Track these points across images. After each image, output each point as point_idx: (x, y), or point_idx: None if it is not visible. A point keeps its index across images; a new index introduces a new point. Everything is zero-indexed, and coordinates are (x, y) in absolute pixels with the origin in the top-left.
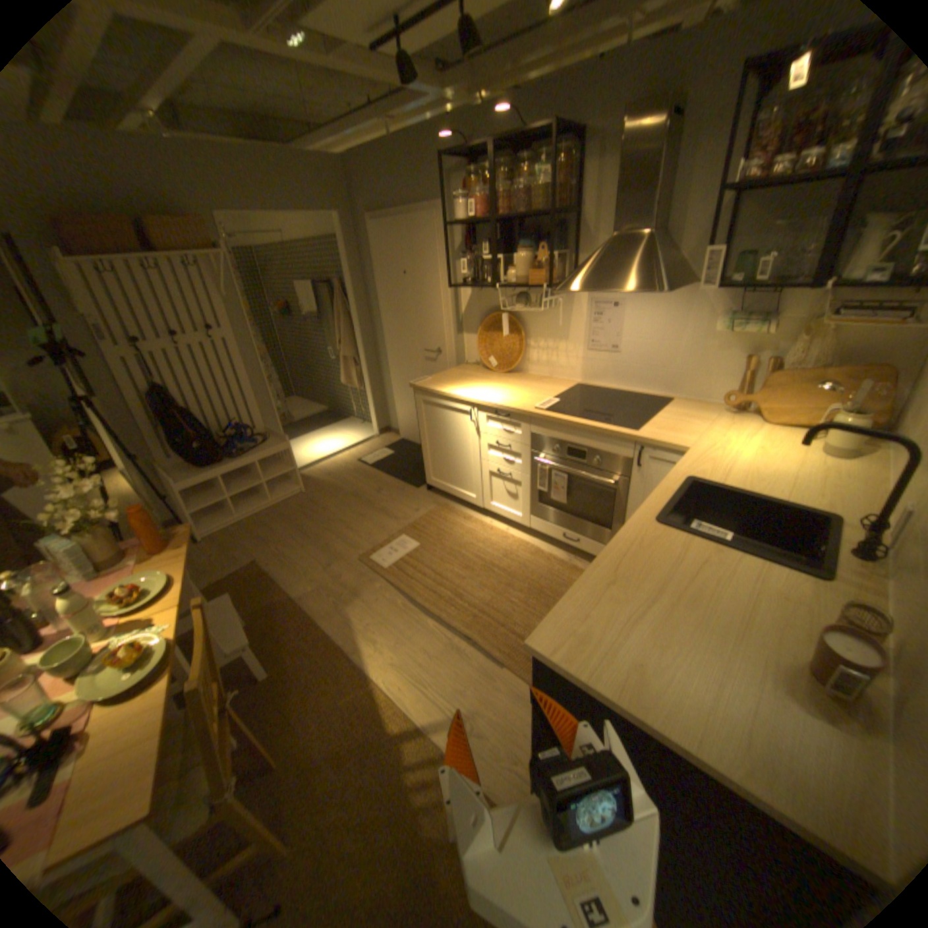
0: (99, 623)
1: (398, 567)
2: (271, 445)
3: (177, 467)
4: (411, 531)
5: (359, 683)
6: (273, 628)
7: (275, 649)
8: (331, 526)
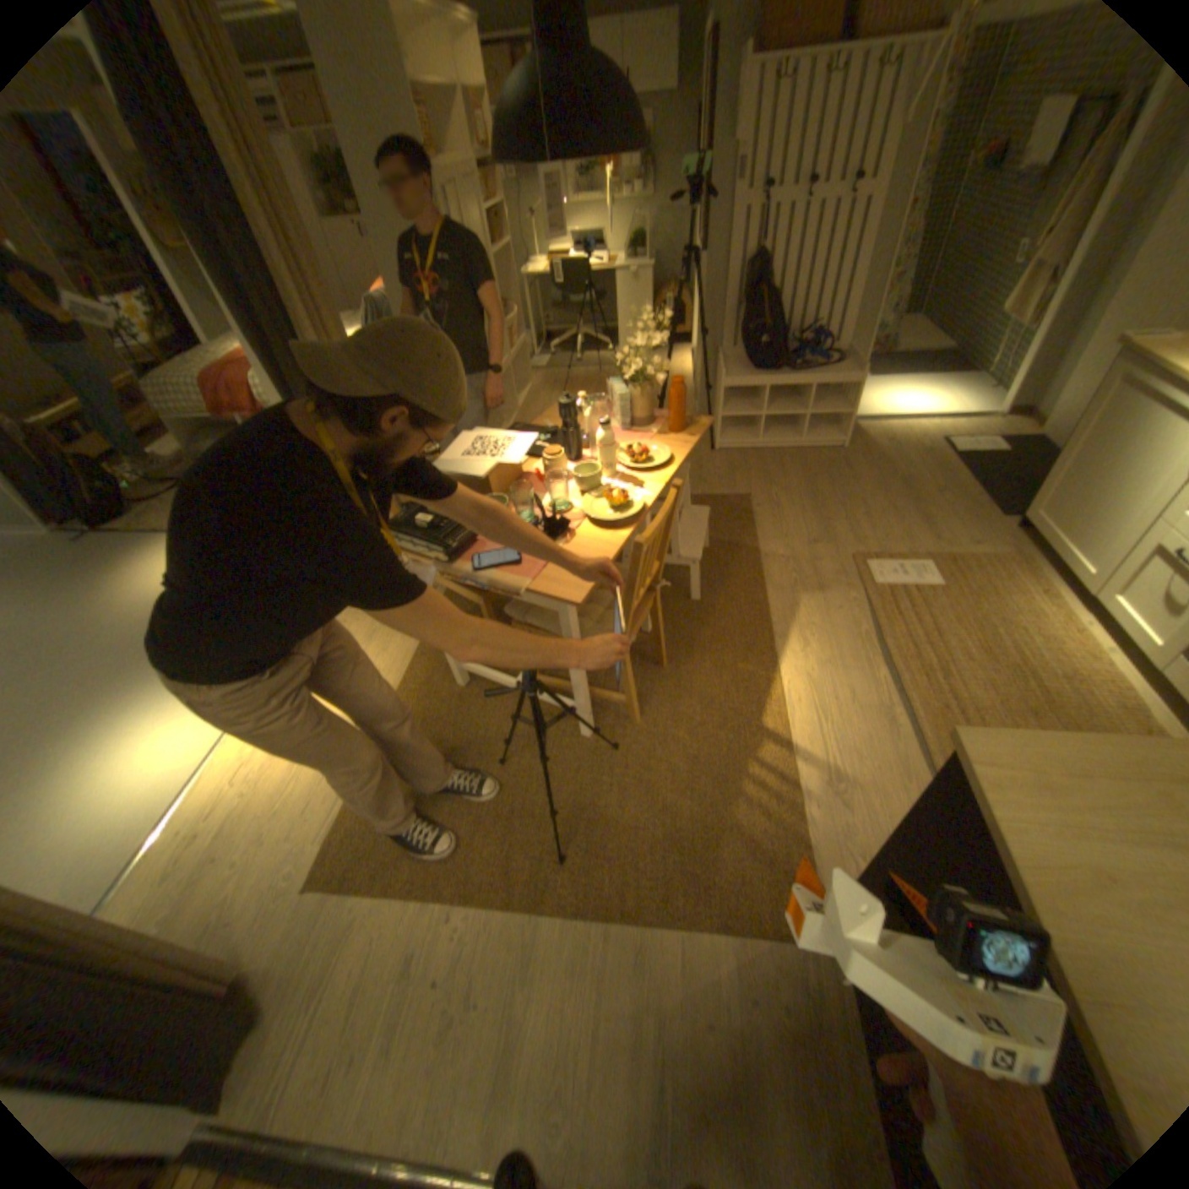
0: (613, 466)
1: (892, 592)
2: (842, 370)
3: (736, 360)
4: (946, 564)
5: (767, 665)
6: (727, 565)
7: (717, 584)
8: (848, 502)
